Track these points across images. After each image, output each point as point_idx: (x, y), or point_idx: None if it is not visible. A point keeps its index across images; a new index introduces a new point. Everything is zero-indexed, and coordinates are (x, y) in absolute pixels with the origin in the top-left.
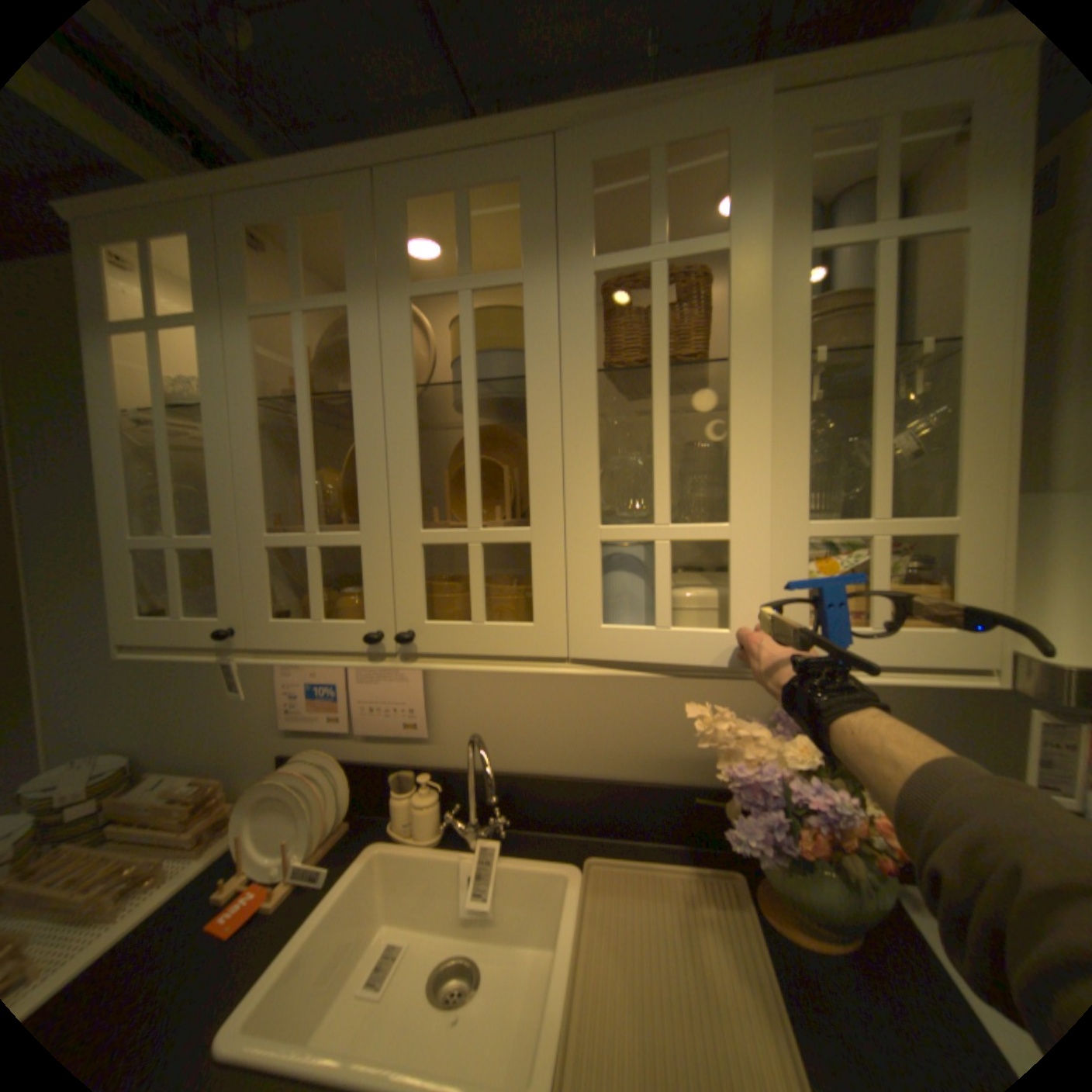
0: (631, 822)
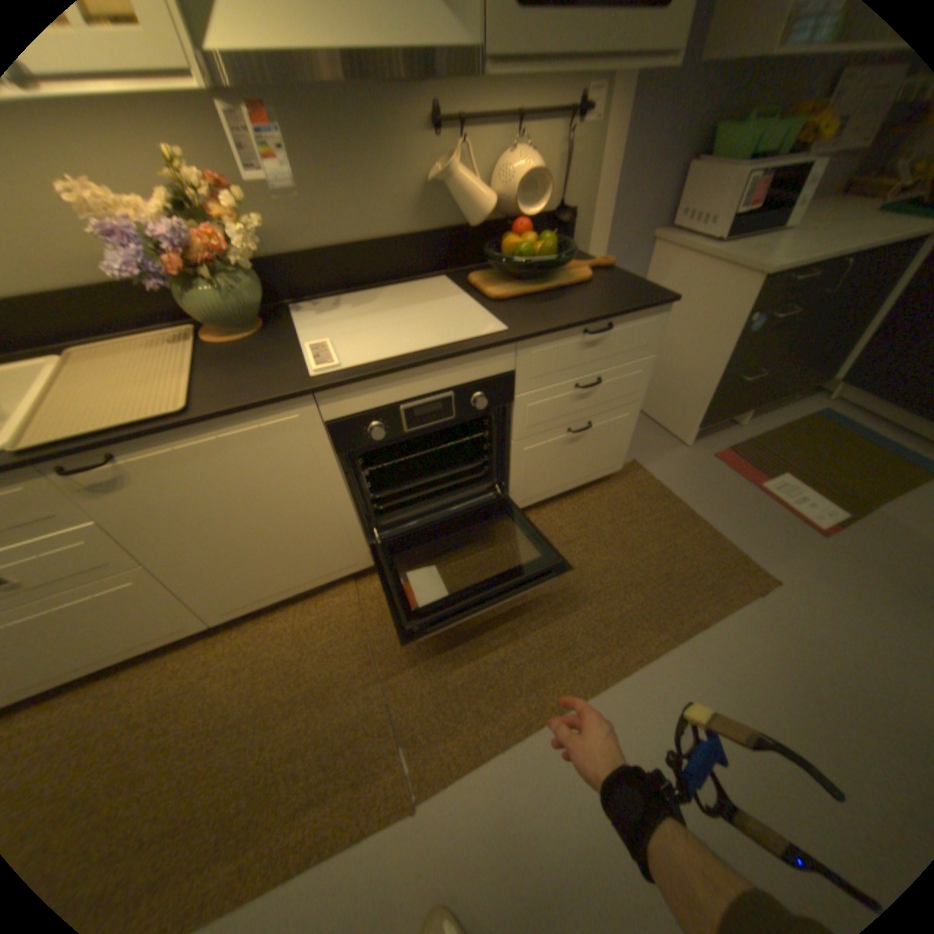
0: (105, 319)
